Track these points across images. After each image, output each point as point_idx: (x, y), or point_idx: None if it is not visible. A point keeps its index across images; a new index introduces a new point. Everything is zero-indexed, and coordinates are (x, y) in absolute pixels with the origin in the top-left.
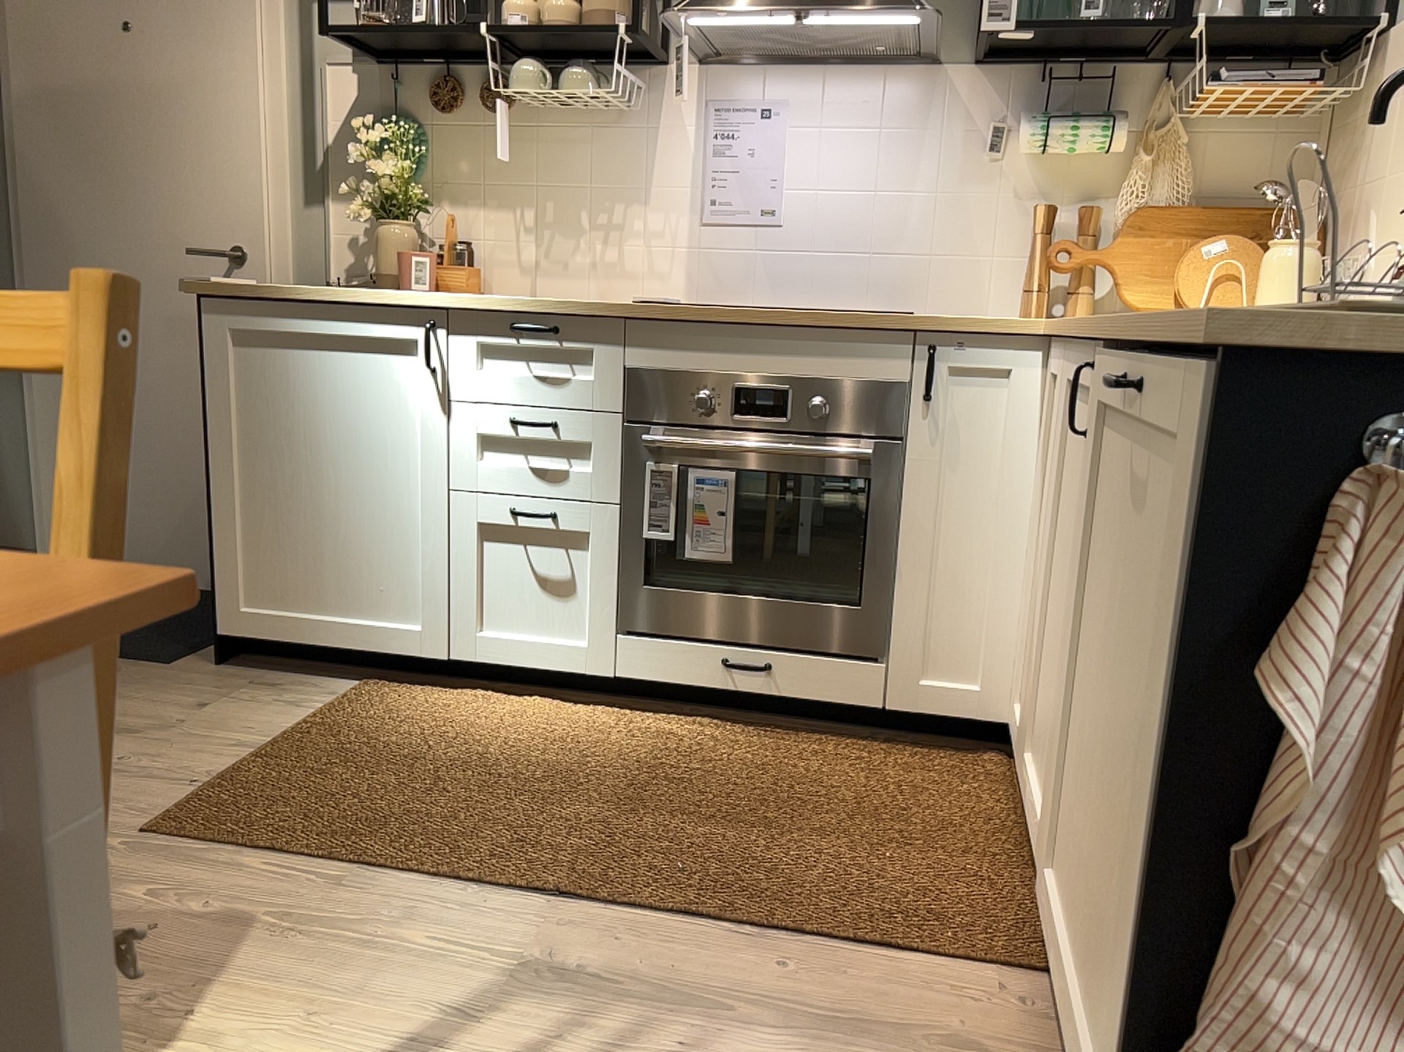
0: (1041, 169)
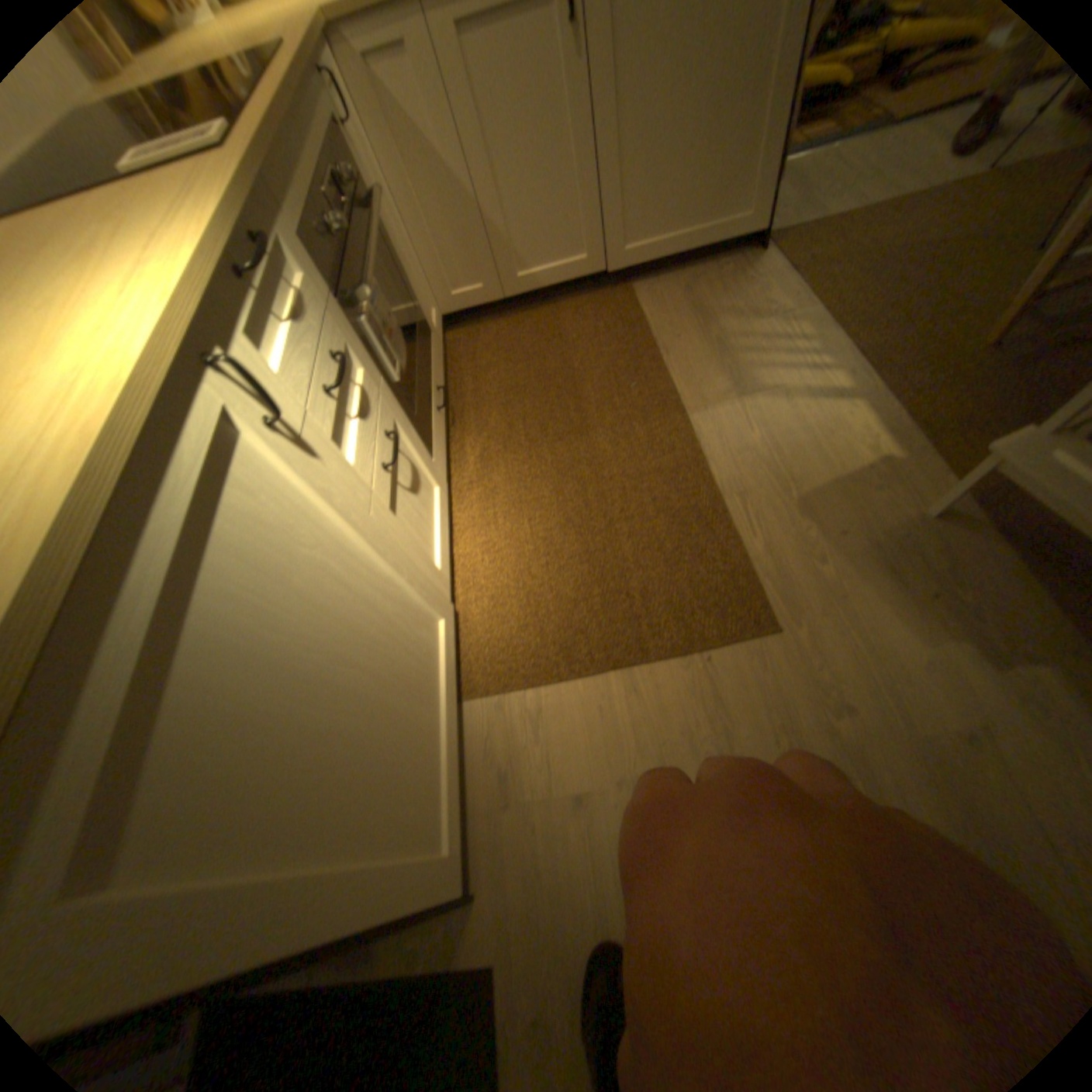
0: None
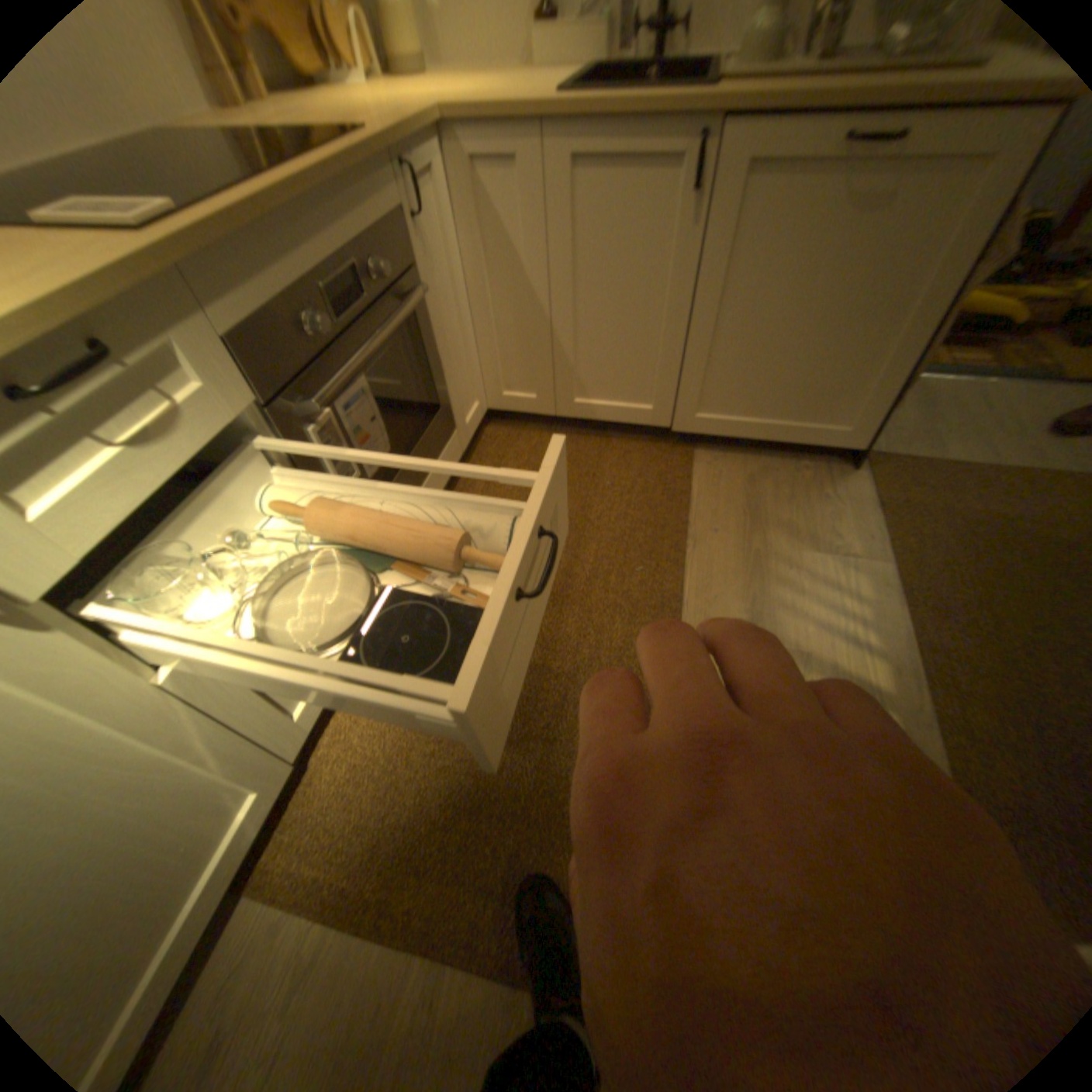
0: None
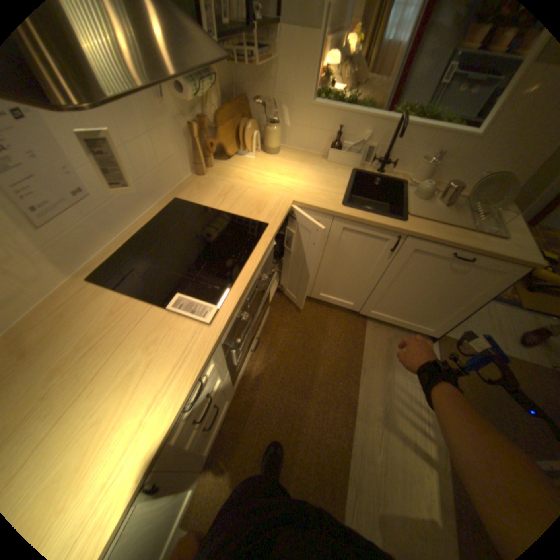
0: (175, 97)
